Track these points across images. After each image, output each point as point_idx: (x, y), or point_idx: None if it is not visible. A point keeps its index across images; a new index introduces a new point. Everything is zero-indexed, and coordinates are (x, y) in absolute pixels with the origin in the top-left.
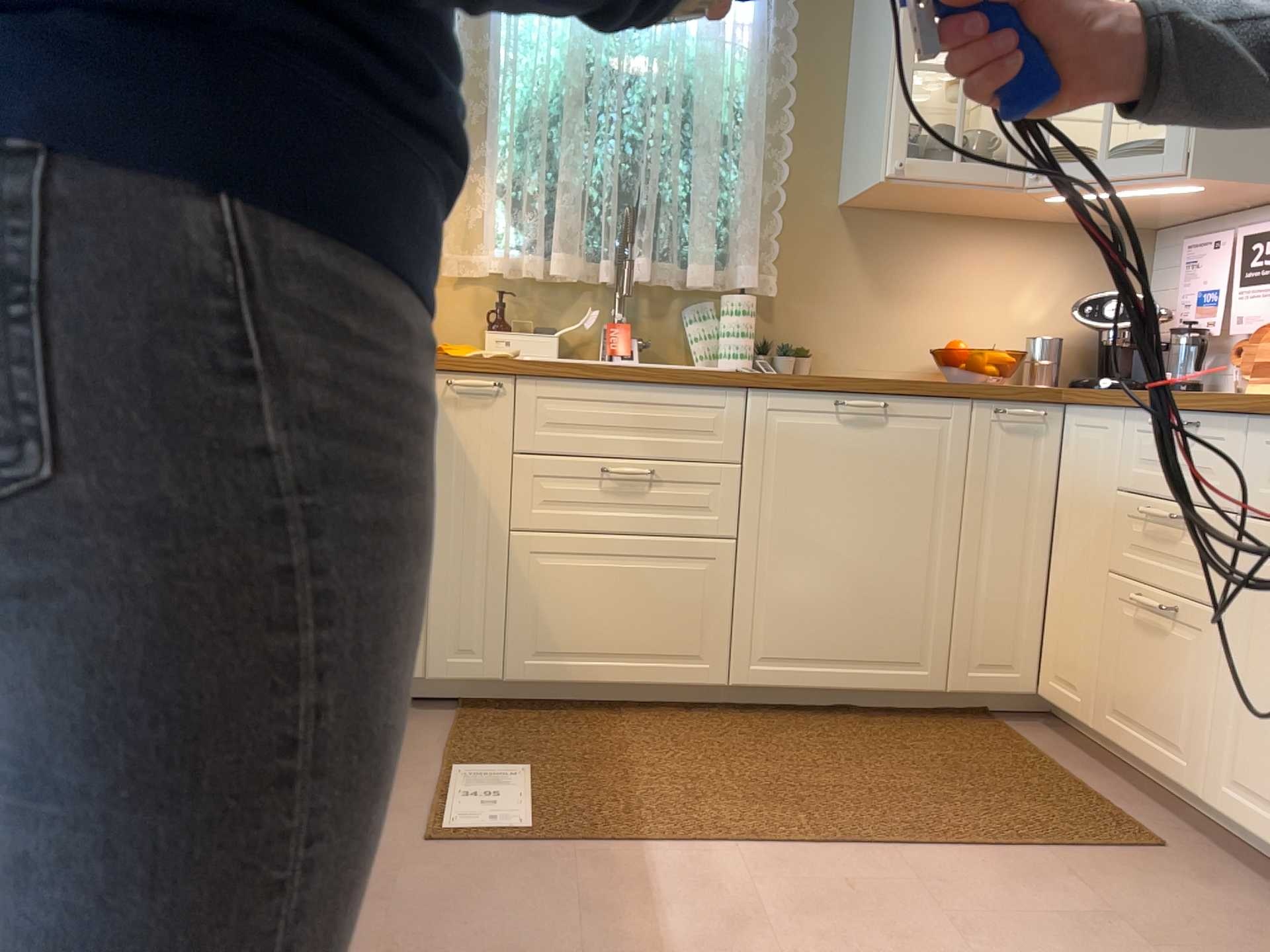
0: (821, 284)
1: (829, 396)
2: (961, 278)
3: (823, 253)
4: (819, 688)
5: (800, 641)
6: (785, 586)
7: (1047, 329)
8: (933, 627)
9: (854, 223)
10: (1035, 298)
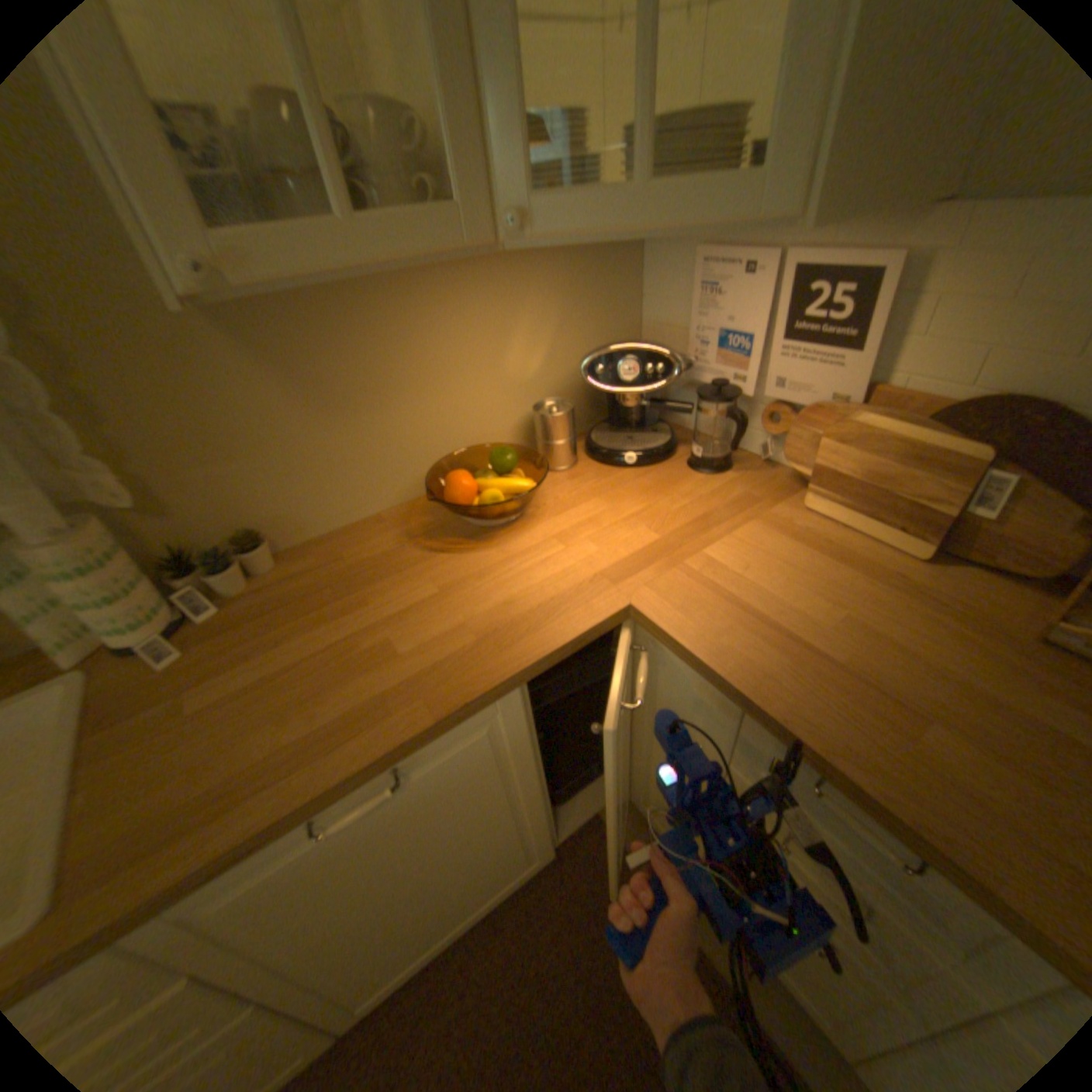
0: (223, 435)
1: (290, 830)
2: (434, 352)
3: (195, 384)
4: (438, 955)
5: (400, 963)
6: (355, 964)
7: (549, 382)
8: (533, 846)
9: (223, 314)
10: (530, 348)
